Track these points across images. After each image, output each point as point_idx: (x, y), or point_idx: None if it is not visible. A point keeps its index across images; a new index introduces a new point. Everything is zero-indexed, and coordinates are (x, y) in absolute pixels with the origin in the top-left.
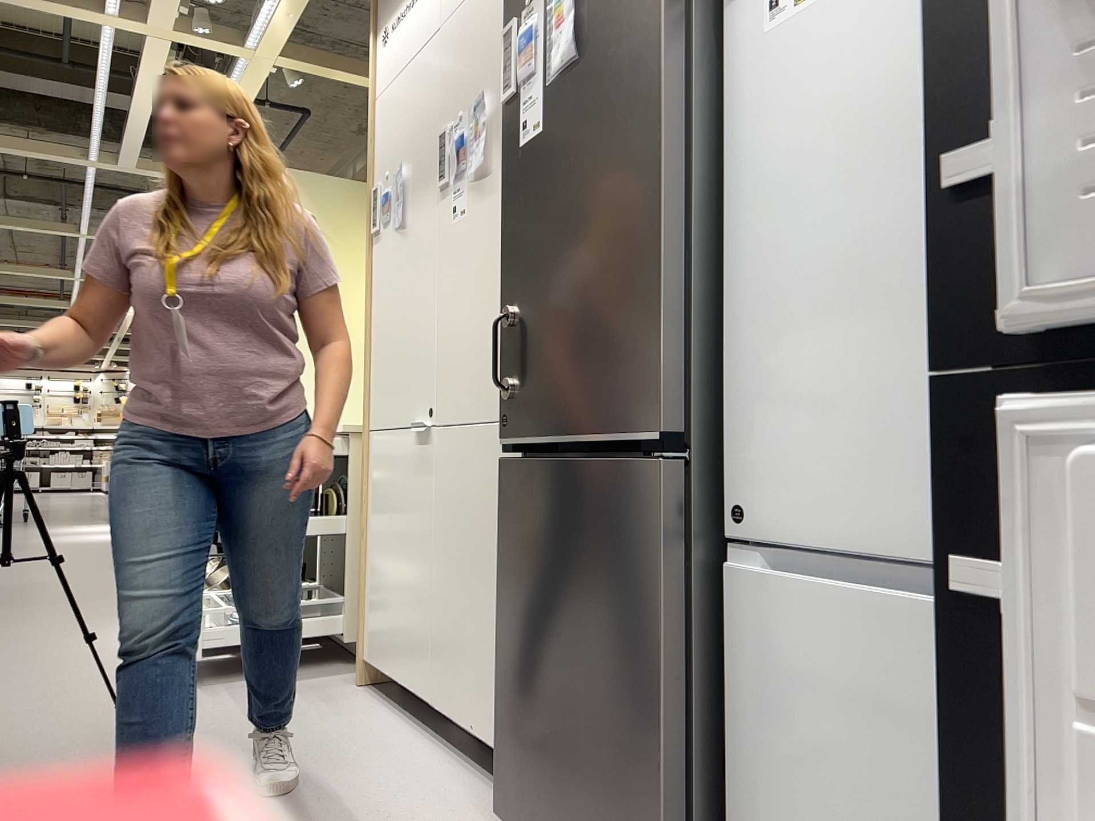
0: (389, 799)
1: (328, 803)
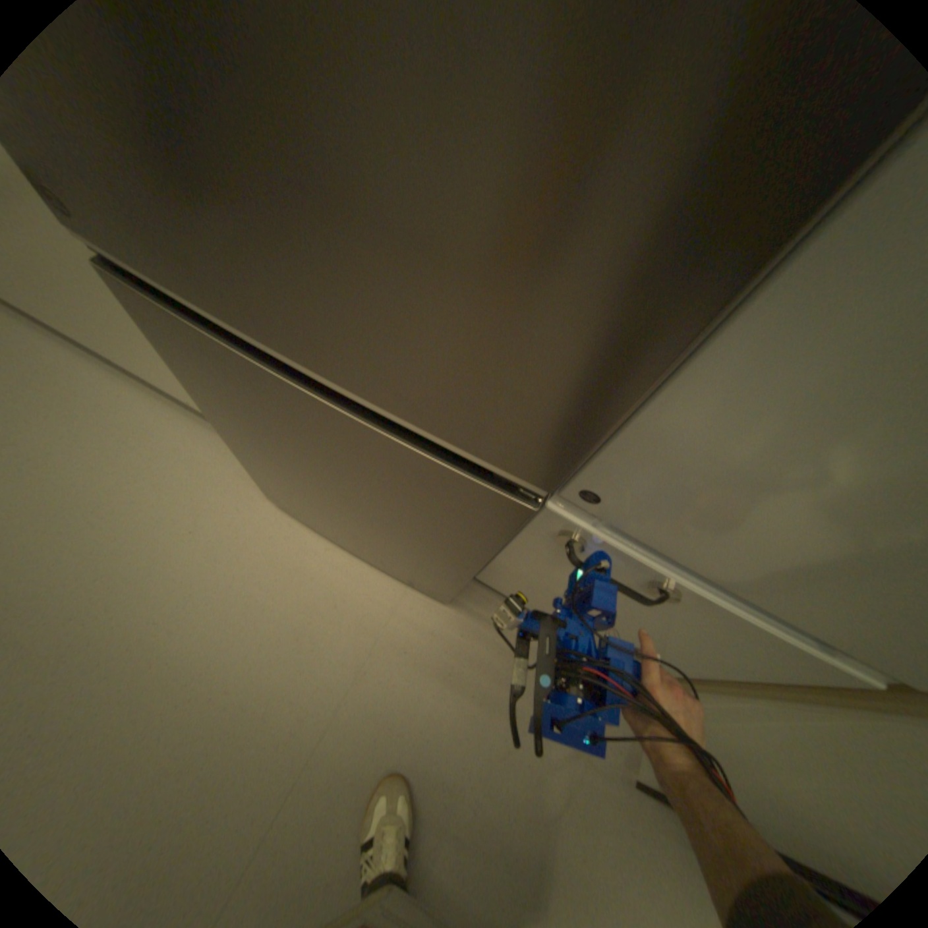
0: (151, 487)
1: (96, 517)
